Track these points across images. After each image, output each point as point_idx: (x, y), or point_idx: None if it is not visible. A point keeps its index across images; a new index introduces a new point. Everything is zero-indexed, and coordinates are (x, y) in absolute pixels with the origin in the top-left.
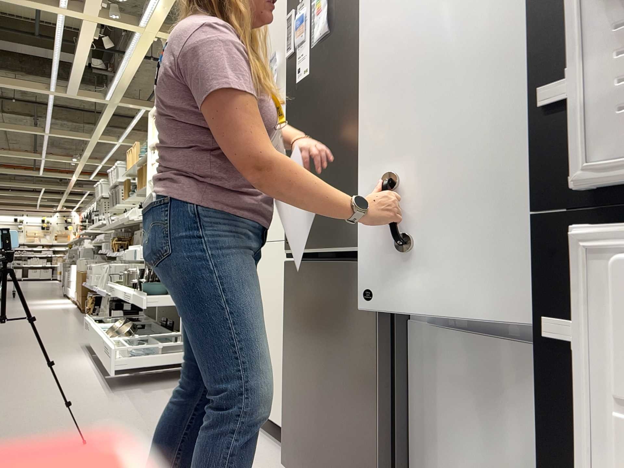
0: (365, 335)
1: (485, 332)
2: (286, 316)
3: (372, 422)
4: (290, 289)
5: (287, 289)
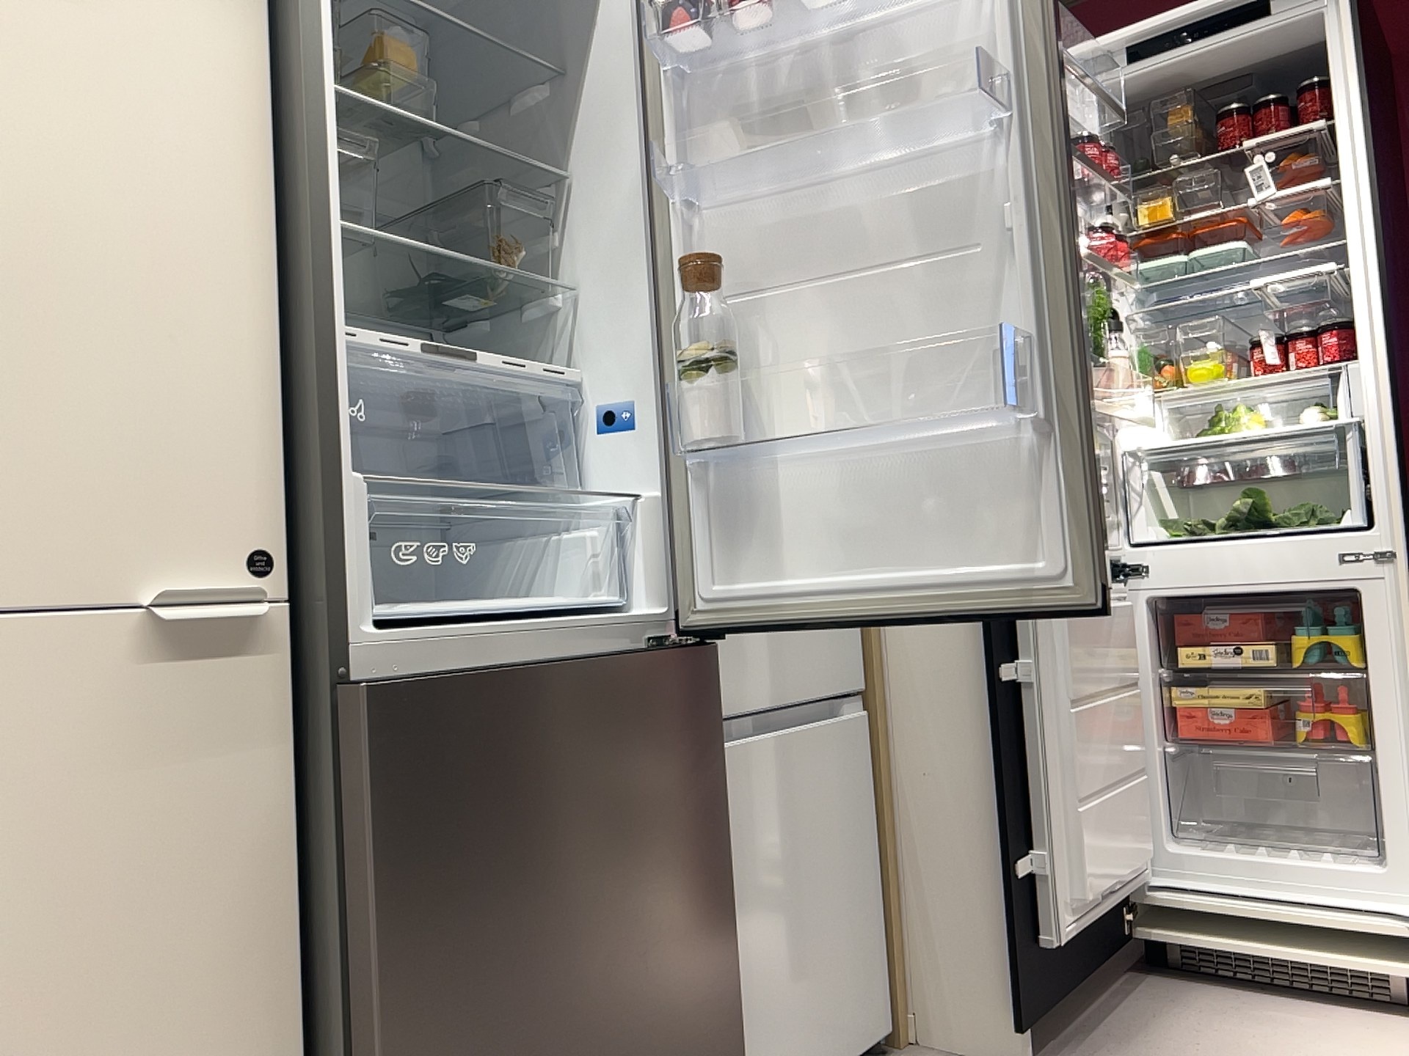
0: (700, 792)
1: (756, 730)
2: (391, 877)
3: (721, 957)
4: (413, 773)
5: (387, 779)
